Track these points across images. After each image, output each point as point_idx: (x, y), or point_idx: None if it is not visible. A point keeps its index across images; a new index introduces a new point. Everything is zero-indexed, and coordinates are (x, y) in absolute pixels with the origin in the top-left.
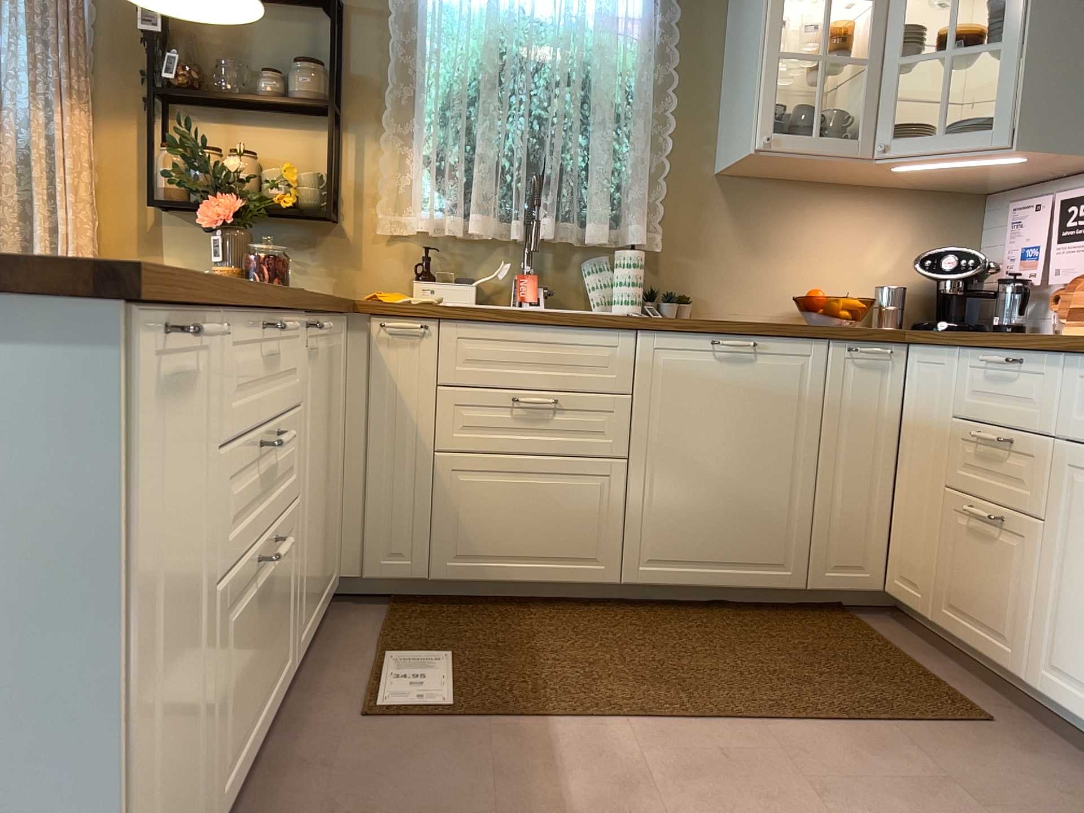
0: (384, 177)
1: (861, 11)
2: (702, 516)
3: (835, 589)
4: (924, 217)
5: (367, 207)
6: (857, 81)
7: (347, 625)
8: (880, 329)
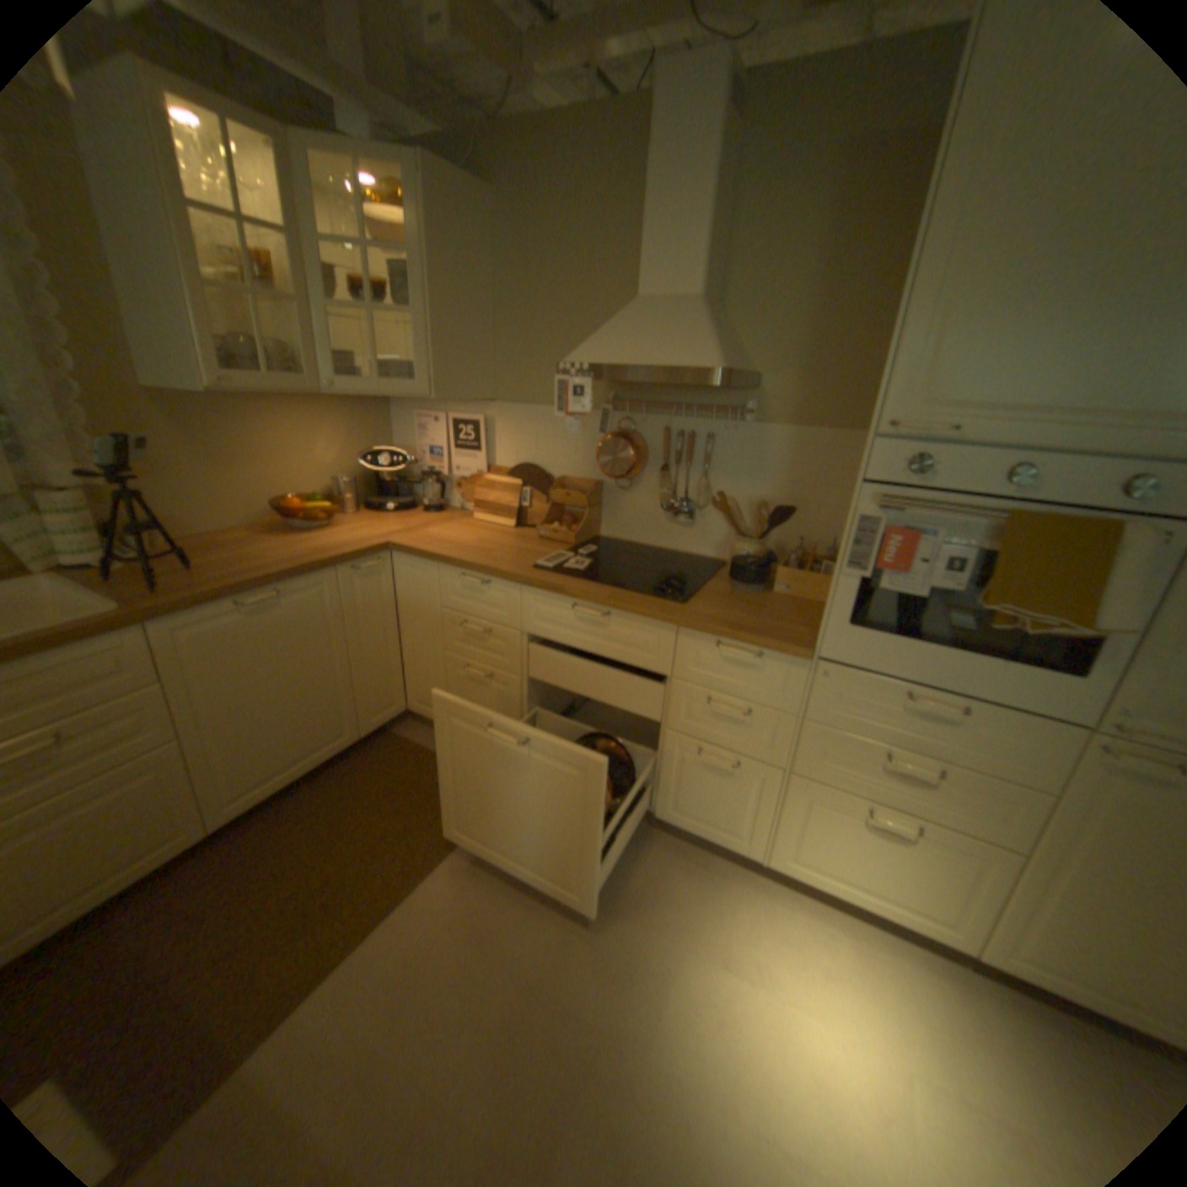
0: None
1: (265, 232)
2: (268, 742)
3: (378, 727)
4: (350, 414)
5: None
6: (280, 308)
7: None
8: (365, 541)
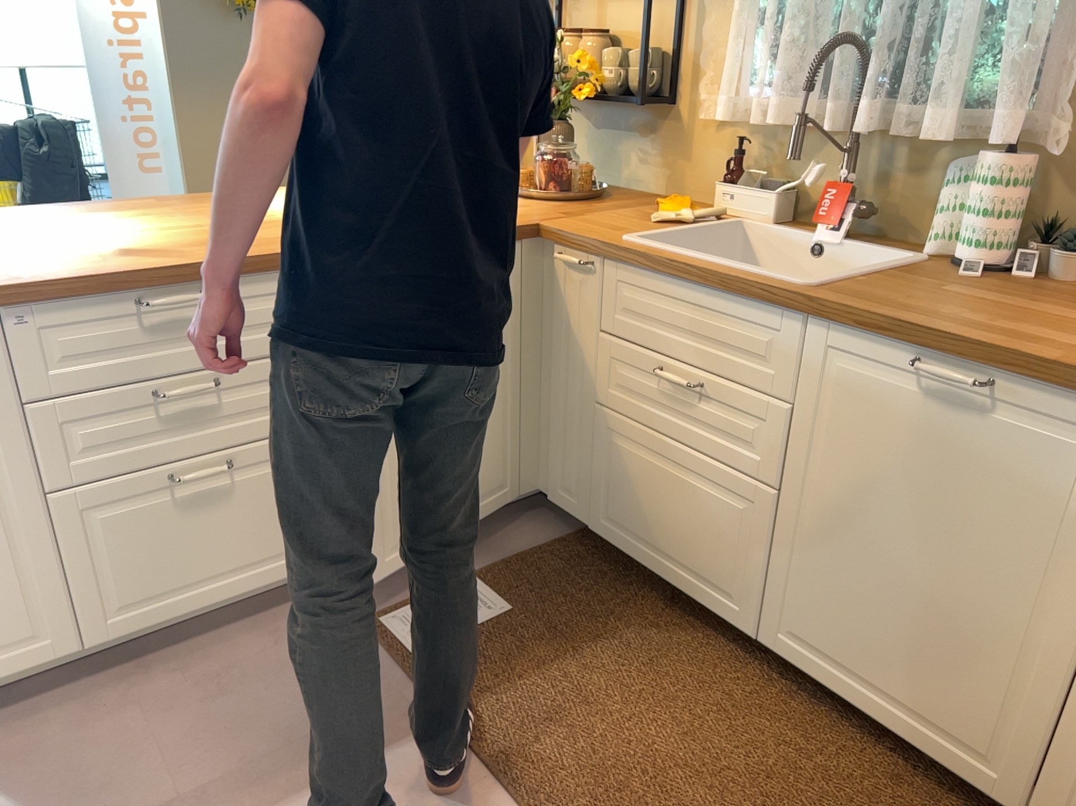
0: (706, 49)
1: None
2: (863, 613)
3: None
4: None
5: (699, 85)
6: None
7: (510, 535)
8: None
